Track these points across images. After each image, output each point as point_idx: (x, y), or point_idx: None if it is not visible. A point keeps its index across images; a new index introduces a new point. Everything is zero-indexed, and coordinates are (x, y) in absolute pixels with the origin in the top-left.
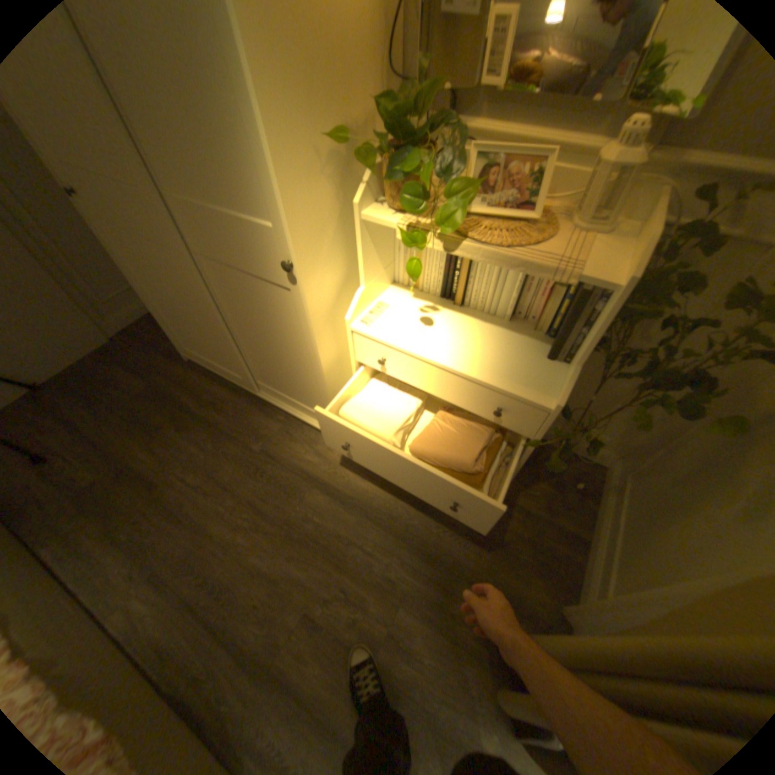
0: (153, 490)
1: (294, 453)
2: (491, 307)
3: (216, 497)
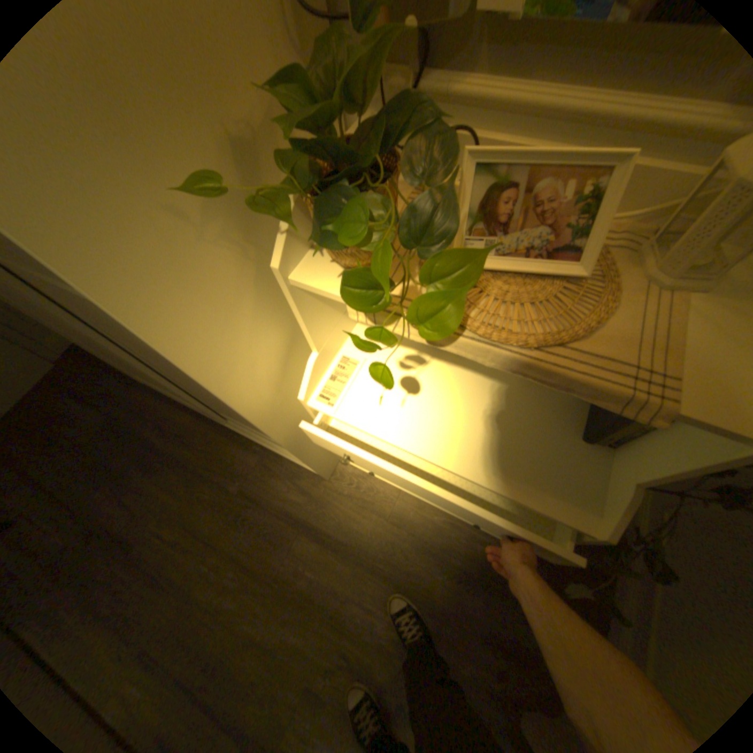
0: (128, 553)
1: (275, 492)
2: None
3: (196, 555)
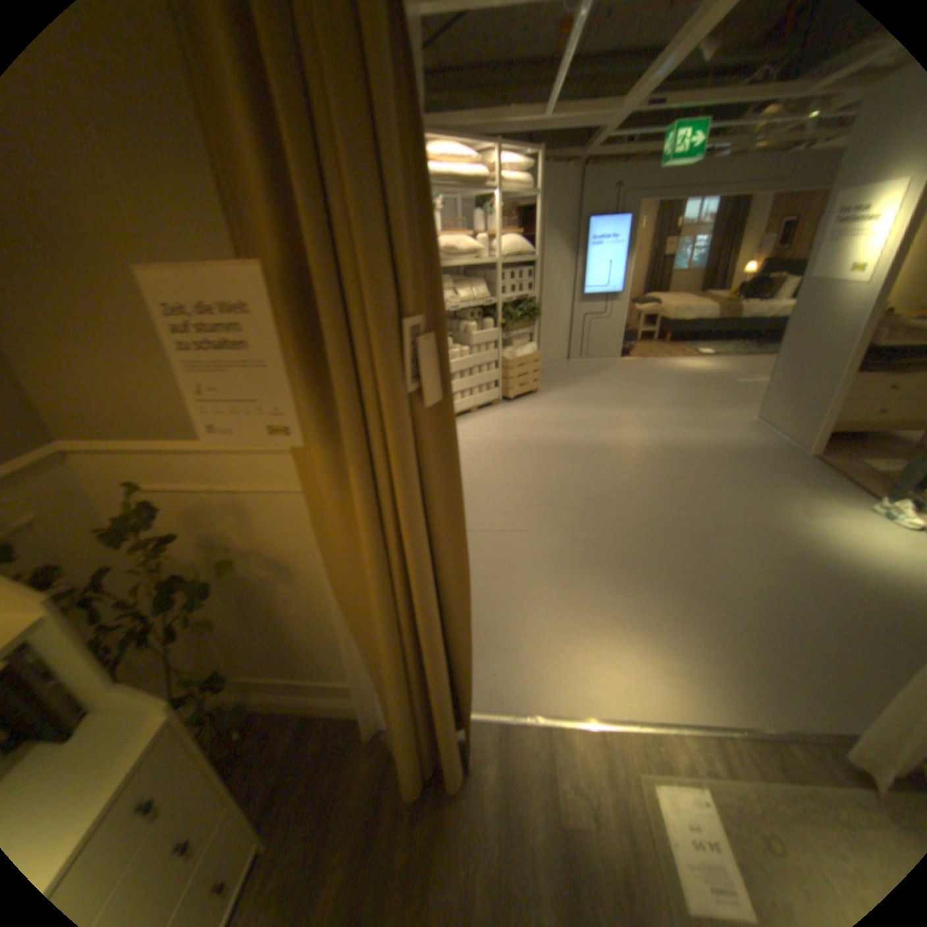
0: None
1: None
2: None
3: None
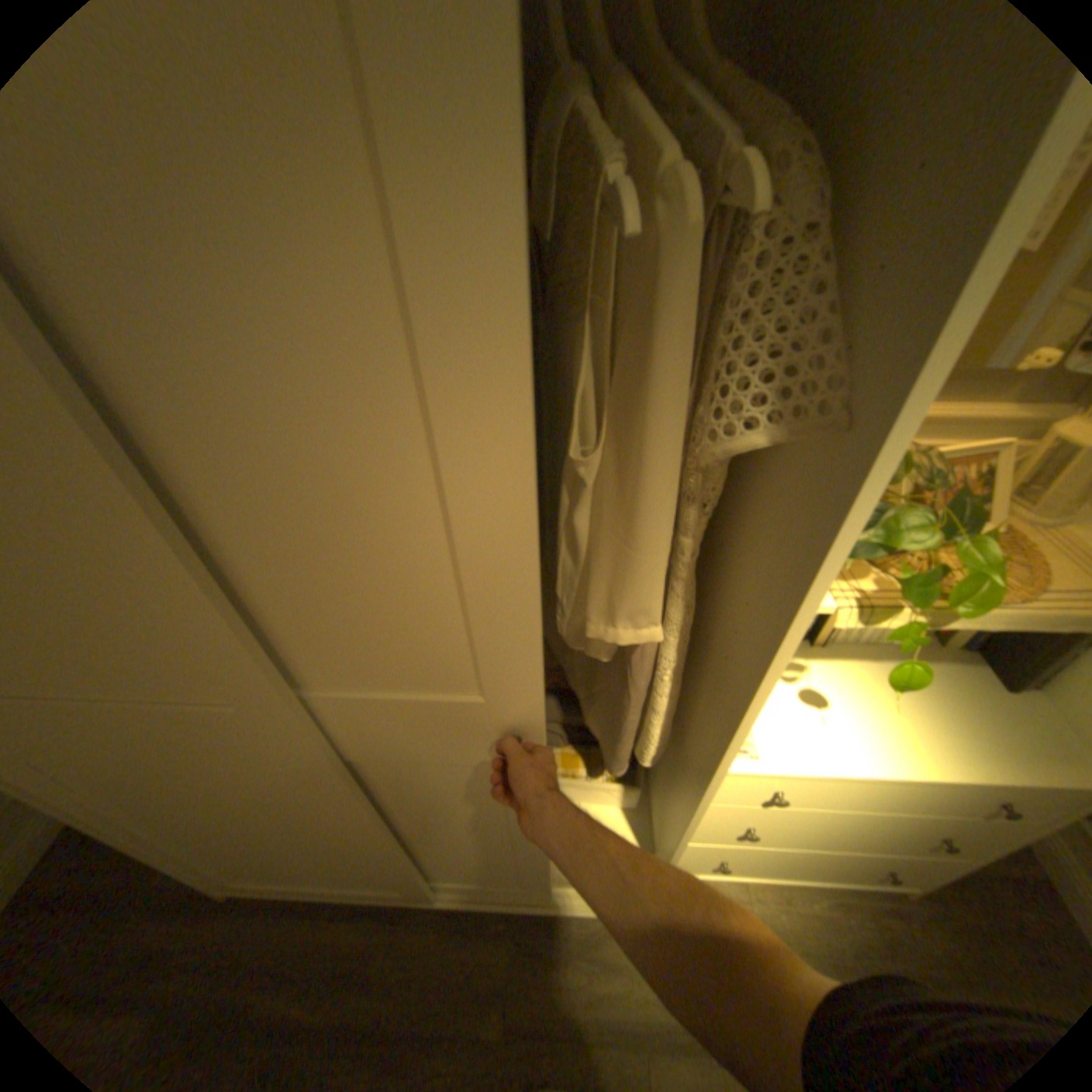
0: None
1: (569, 996)
2: (873, 635)
3: None
